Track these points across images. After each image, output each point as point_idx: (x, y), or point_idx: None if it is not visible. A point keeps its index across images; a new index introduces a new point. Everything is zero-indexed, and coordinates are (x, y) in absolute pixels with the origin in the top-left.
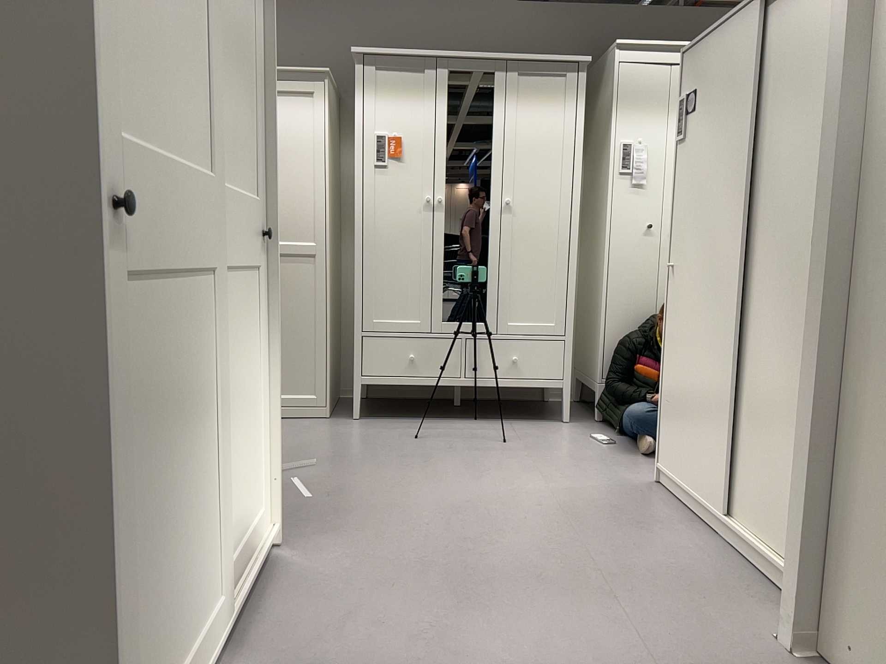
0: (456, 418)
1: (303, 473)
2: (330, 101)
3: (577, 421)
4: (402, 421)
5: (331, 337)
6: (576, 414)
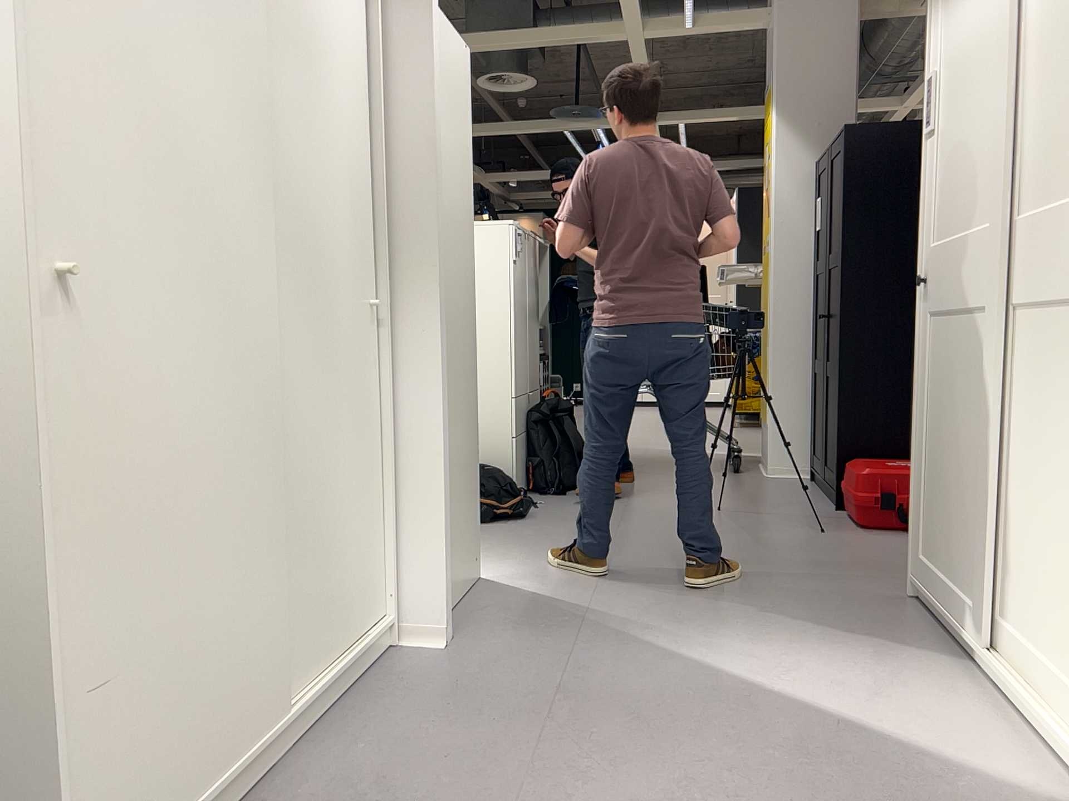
0: None
1: None
2: None
3: None
4: None
5: None
6: None
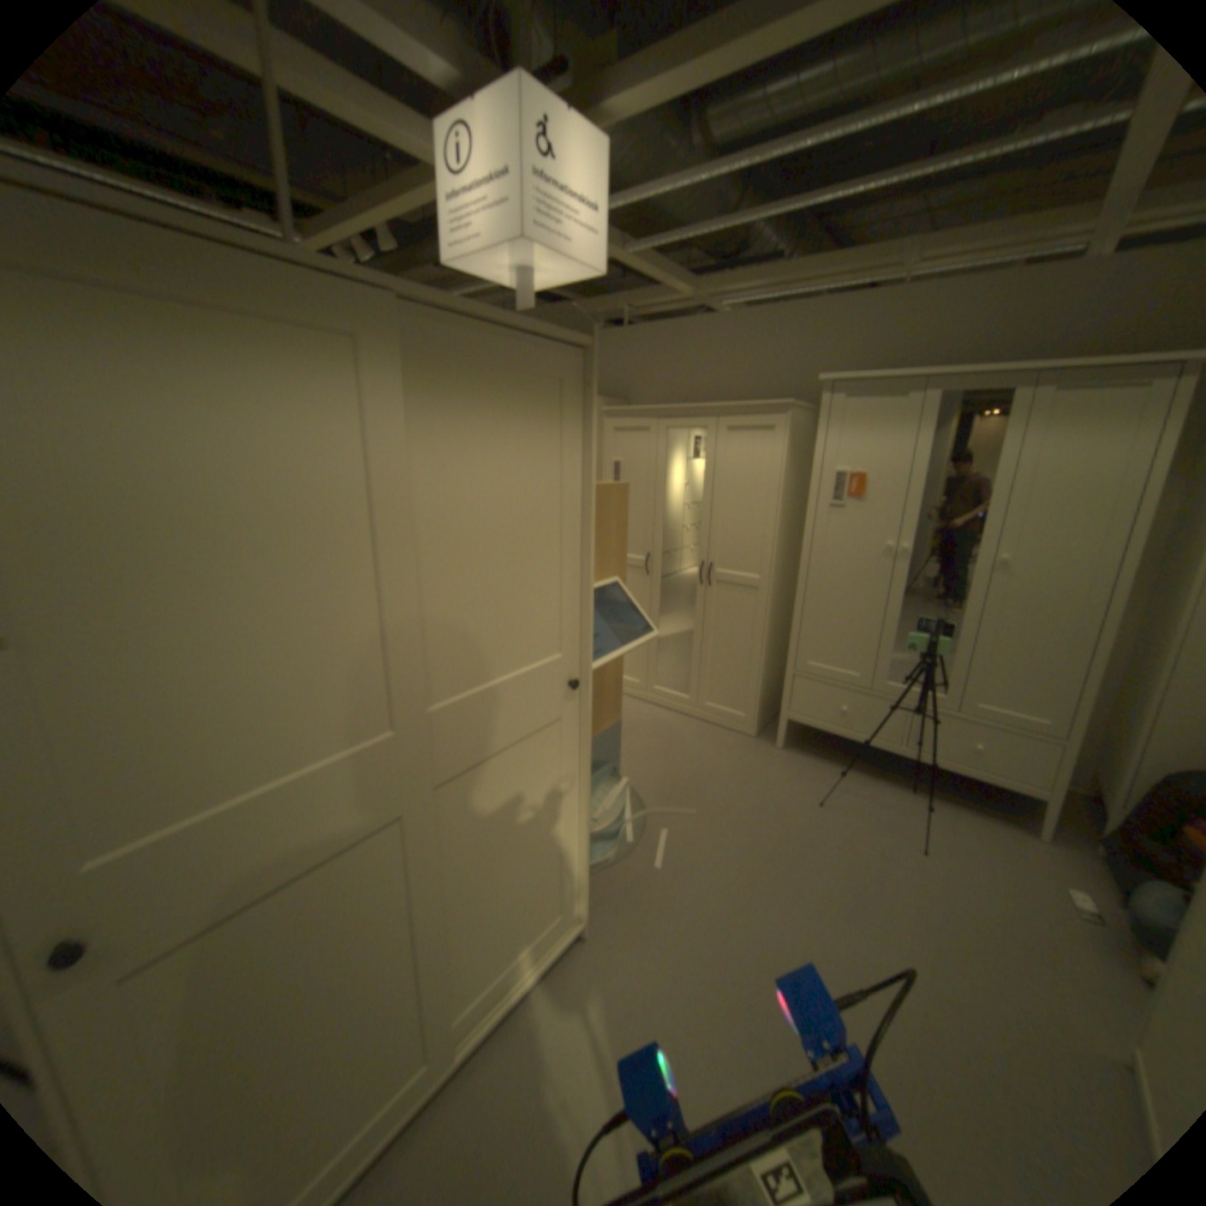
0: (891, 780)
1: (679, 821)
2: (794, 432)
3: (1063, 844)
4: (826, 766)
5: (767, 664)
6: (1069, 828)
